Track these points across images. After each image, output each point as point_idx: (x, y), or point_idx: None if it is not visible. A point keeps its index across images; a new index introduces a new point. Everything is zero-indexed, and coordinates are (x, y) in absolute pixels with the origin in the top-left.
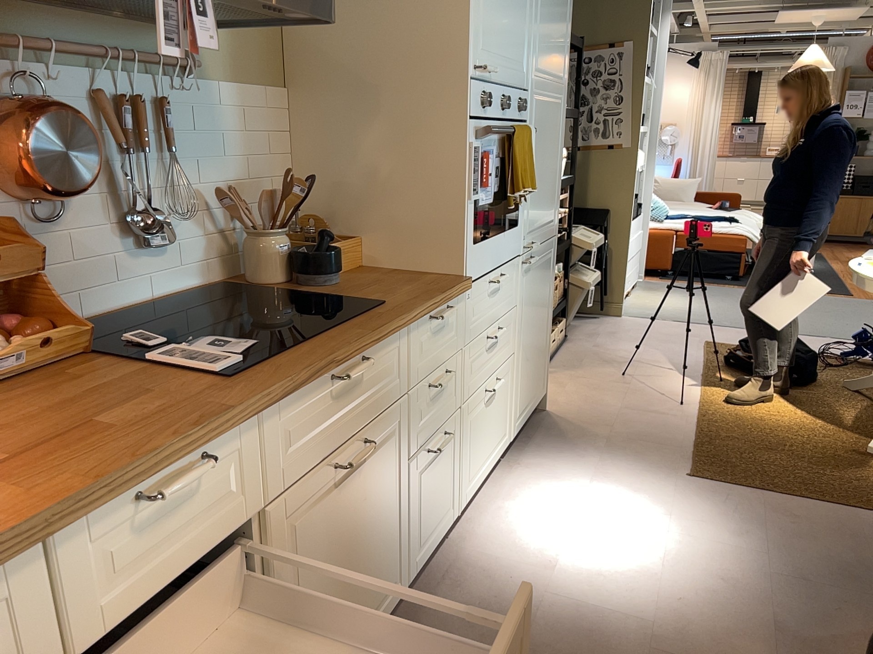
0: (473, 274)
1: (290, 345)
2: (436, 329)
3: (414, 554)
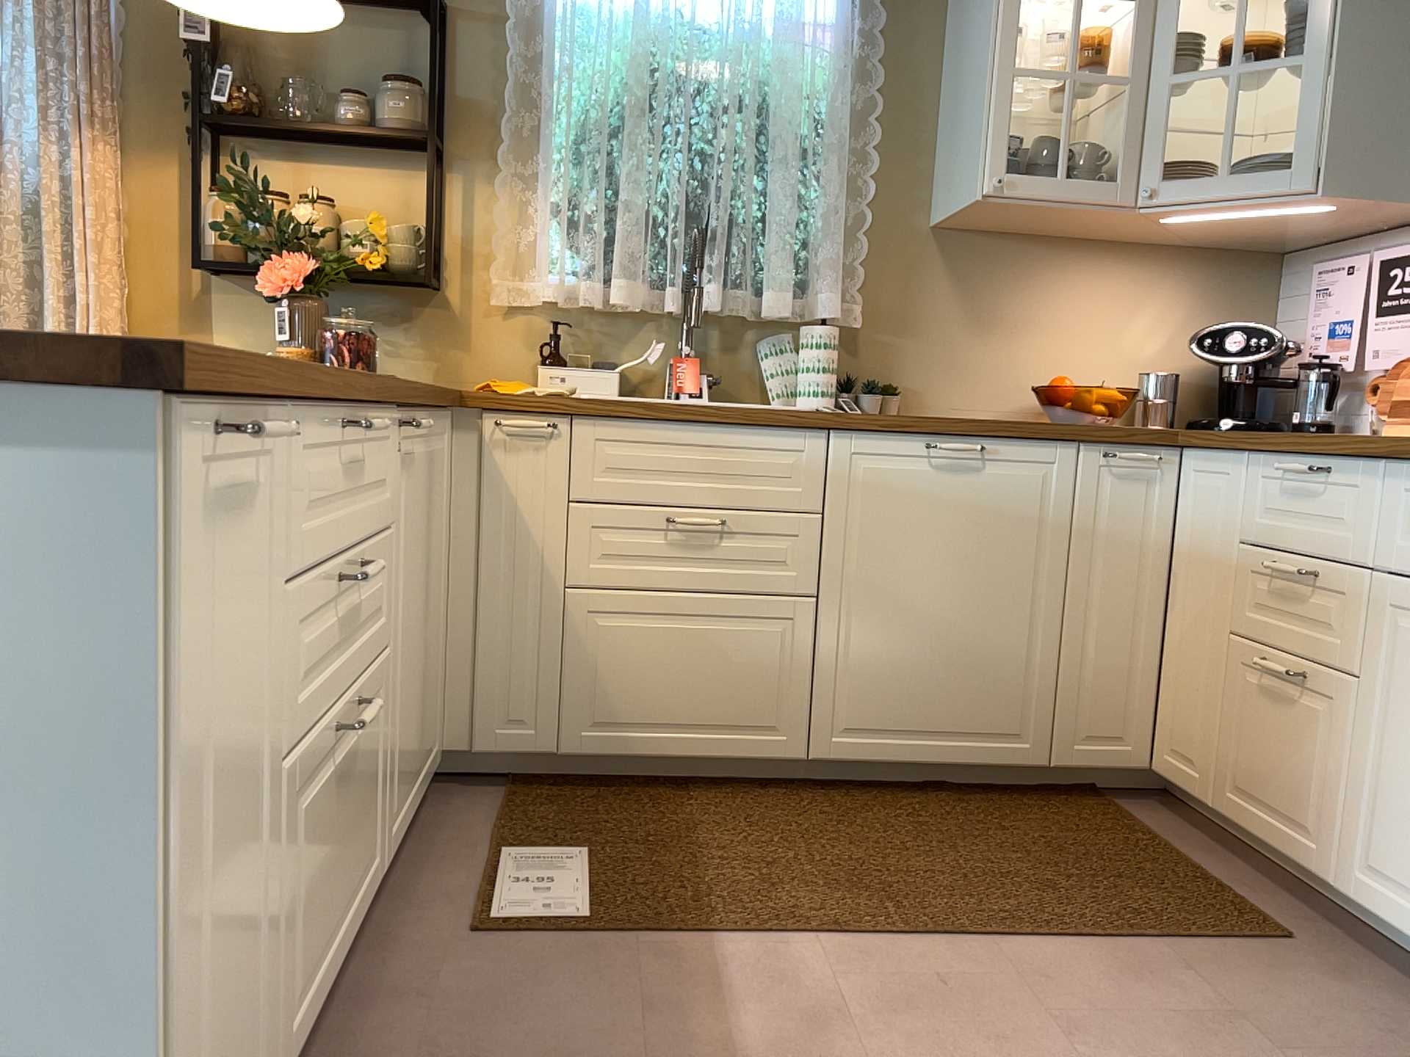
0: None
1: None
2: None
3: None
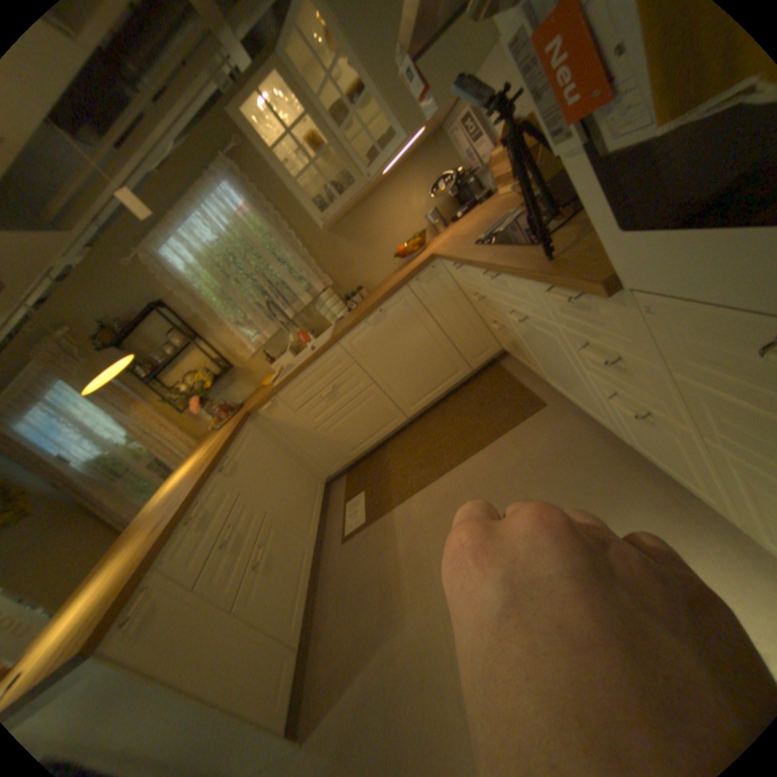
0: (645, 278)
1: (495, 241)
2: (571, 300)
3: (636, 440)
